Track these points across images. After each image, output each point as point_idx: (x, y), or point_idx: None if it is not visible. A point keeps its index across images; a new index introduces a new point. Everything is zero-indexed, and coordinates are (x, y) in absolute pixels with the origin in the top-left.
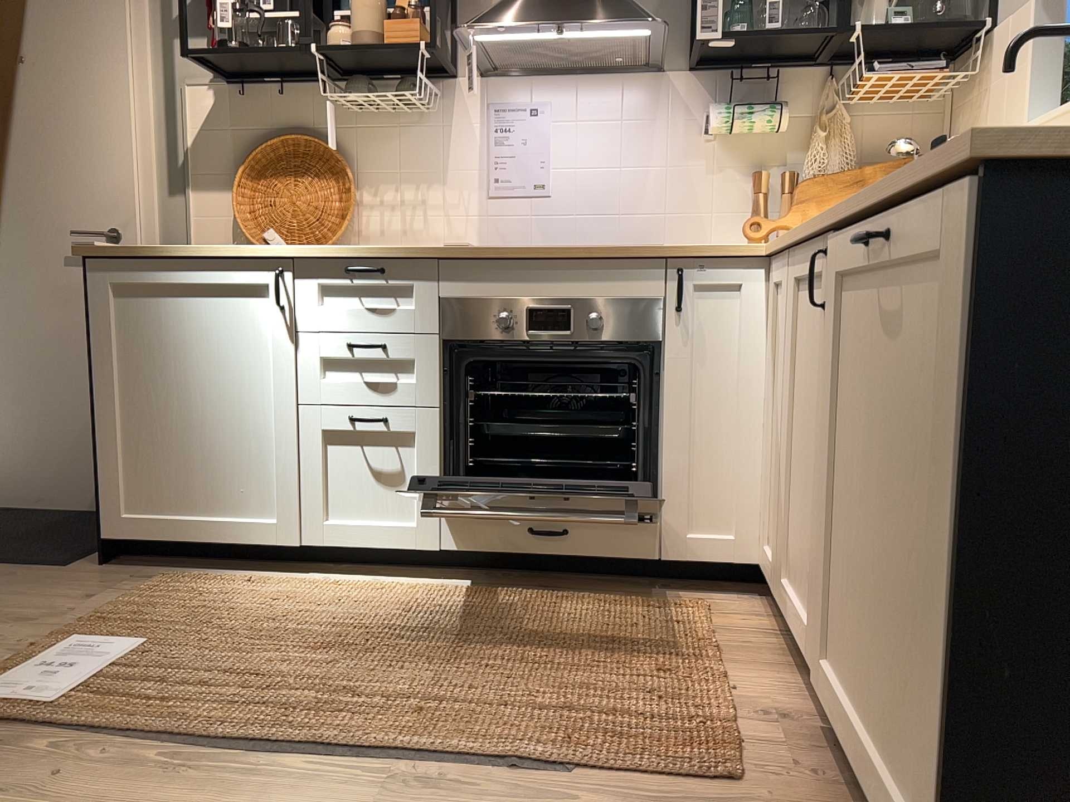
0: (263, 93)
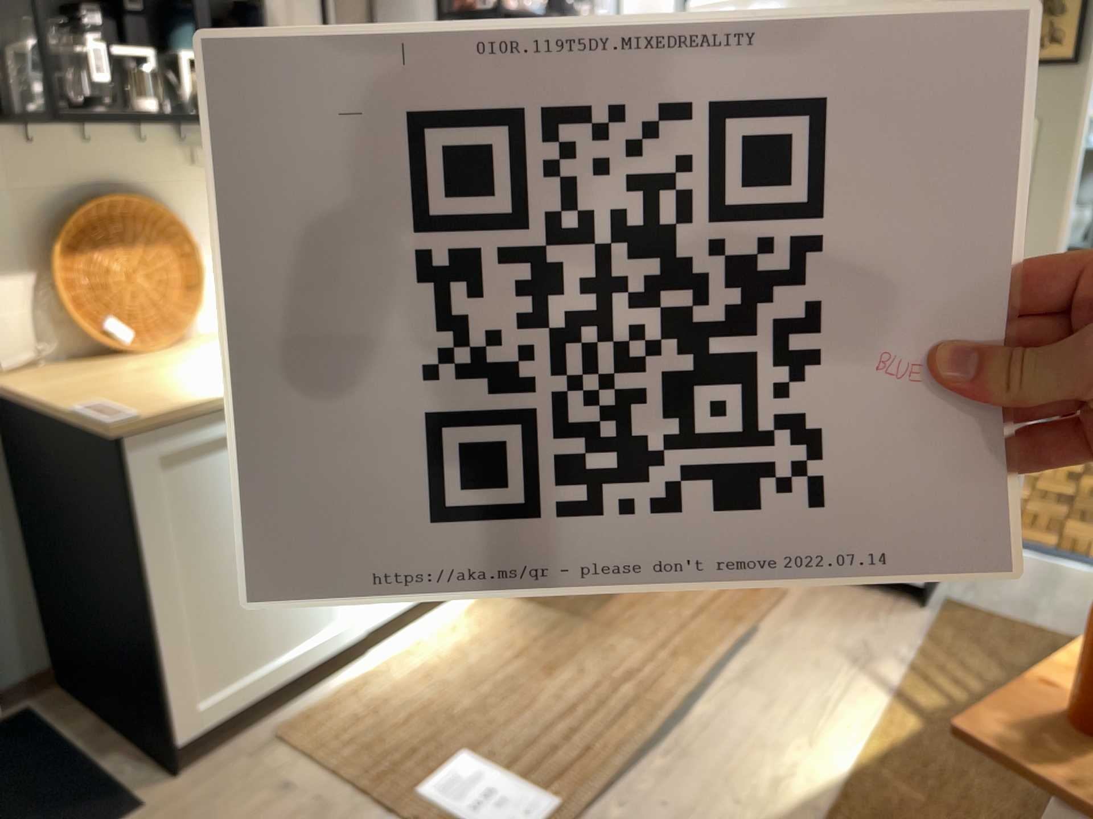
0: (49, 137)
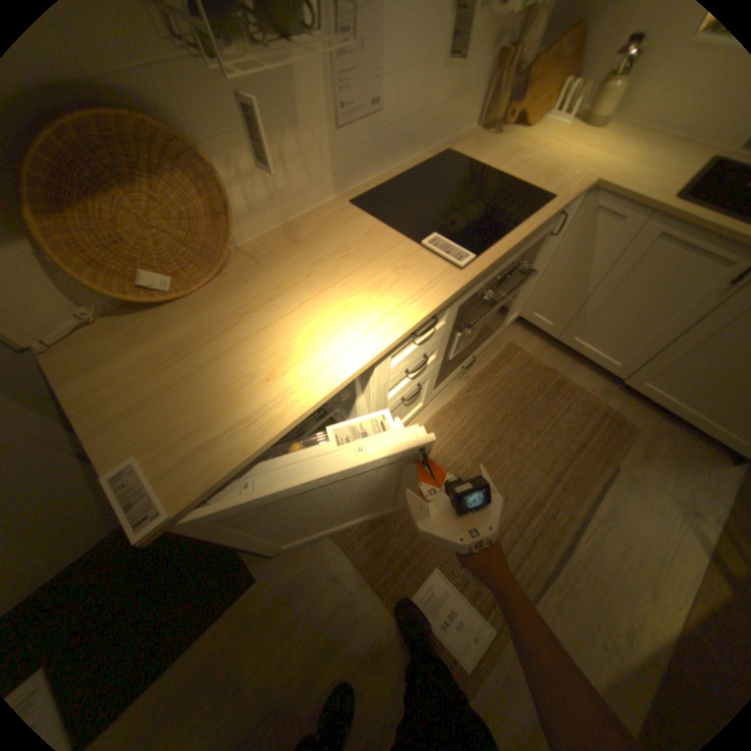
0: None
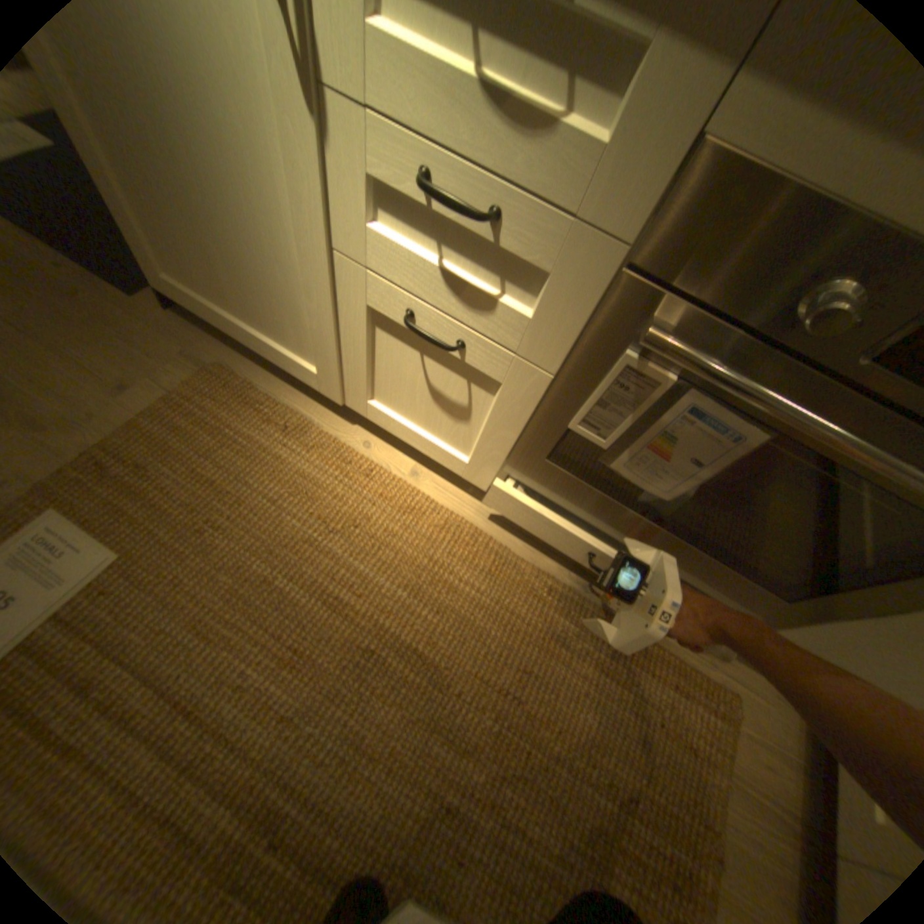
0: None
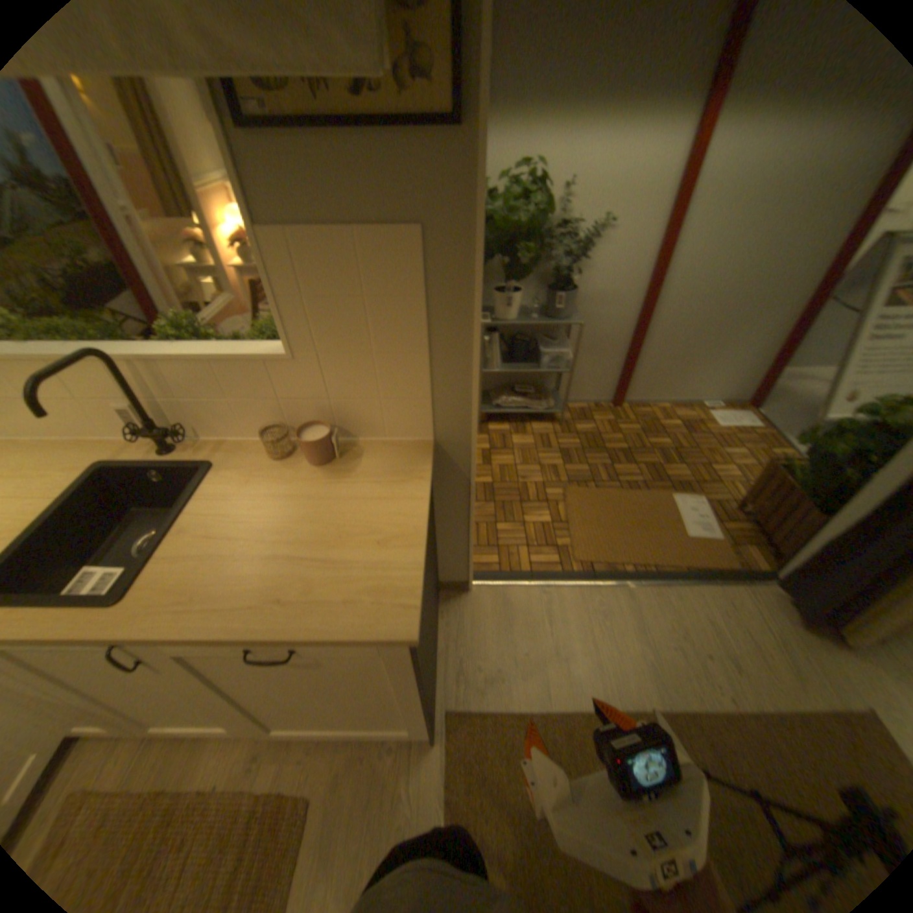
0: None
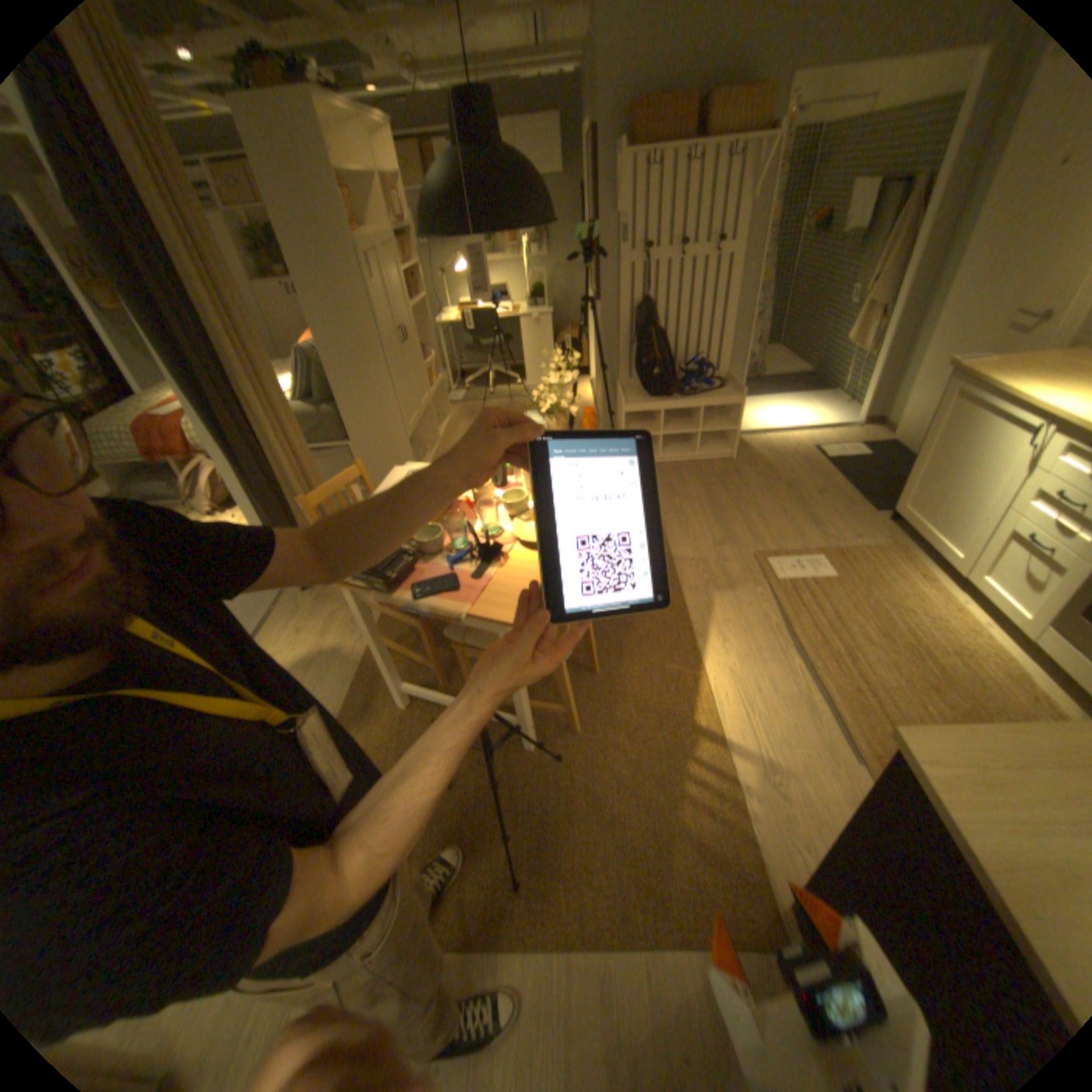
0: None
